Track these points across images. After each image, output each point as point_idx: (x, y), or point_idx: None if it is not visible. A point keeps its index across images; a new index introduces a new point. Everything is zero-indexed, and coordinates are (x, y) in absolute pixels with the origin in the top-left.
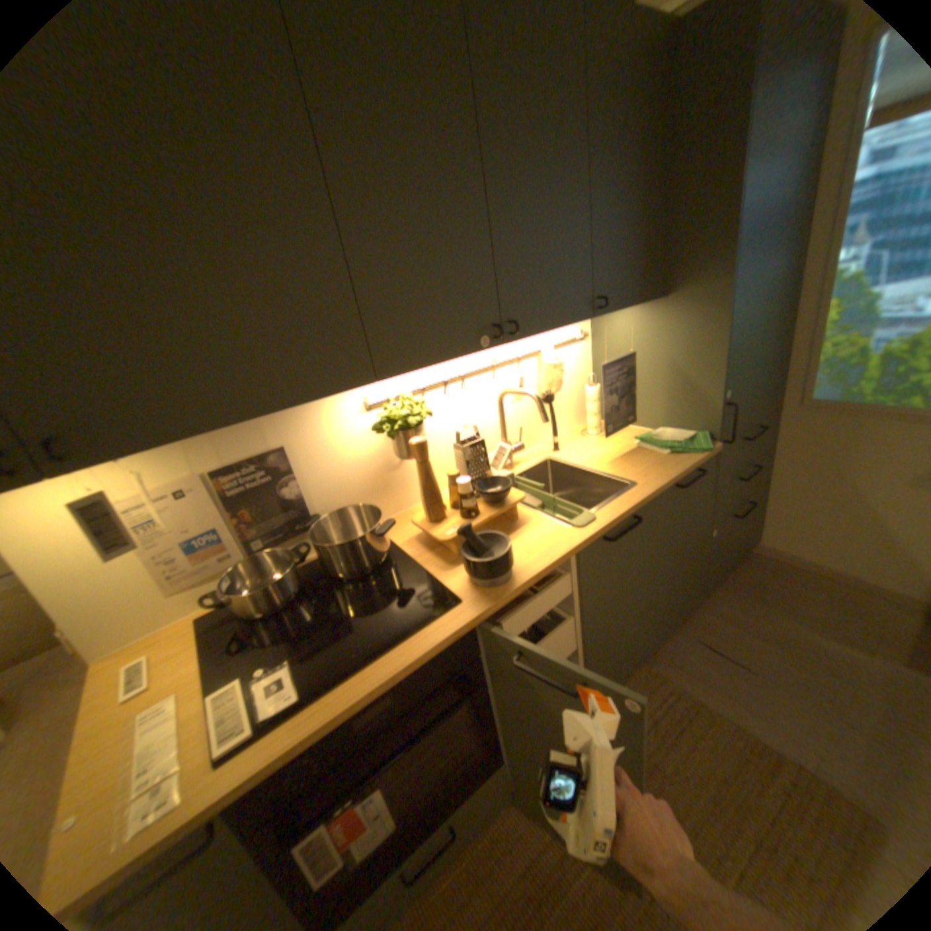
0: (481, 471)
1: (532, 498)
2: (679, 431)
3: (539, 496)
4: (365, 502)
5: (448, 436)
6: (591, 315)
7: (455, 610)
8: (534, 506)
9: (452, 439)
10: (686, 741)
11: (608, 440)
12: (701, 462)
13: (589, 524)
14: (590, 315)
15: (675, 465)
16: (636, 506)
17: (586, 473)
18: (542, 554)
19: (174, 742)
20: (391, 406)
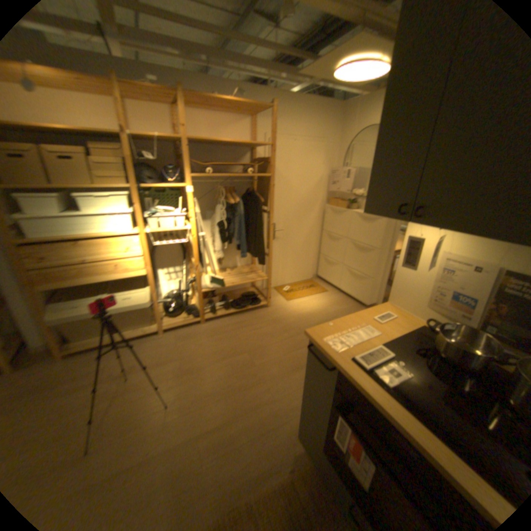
0: None
1: None
2: None
3: None
4: None
5: None
6: None
7: None
8: None
9: None
10: None
11: None
12: None
13: None
14: None
15: None
16: None
17: None
18: None
19: (361, 341)
20: None
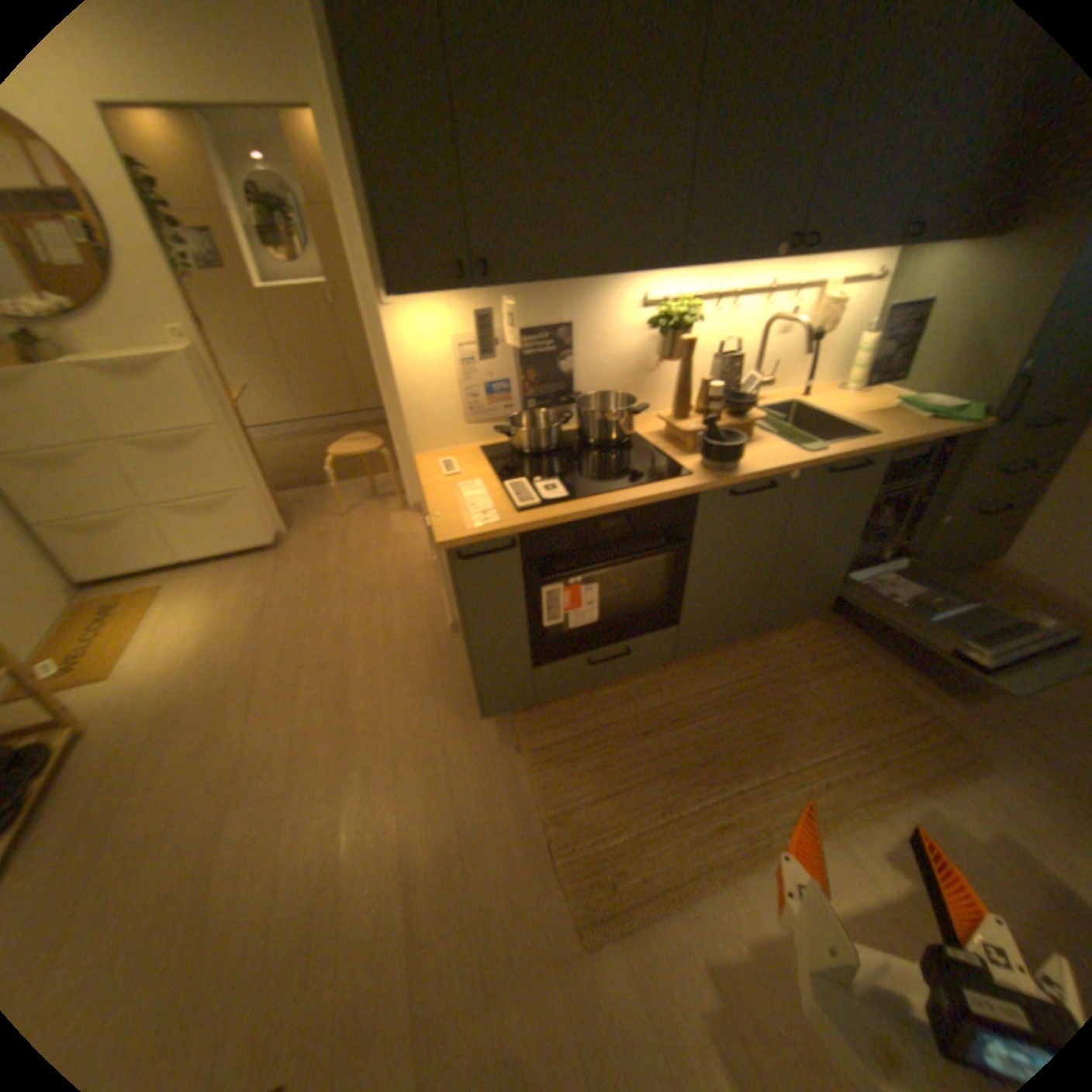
0: (730, 387)
1: (769, 427)
2: (951, 399)
3: (777, 426)
4: (620, 392)
5: (707, 349)
6: (899, 244)
7: (686, 477)
8: (770, 430)
9: (711, 352)
10: (837, 676)
11: (867, 397)
12: (961, 430)
13: (819, 451)
14: (898, 244)
15: (931, 426)
16: (872, 450)
17: (831, 420)
18: (768, 461)
19: (488, 498)
20: (668, 305)
